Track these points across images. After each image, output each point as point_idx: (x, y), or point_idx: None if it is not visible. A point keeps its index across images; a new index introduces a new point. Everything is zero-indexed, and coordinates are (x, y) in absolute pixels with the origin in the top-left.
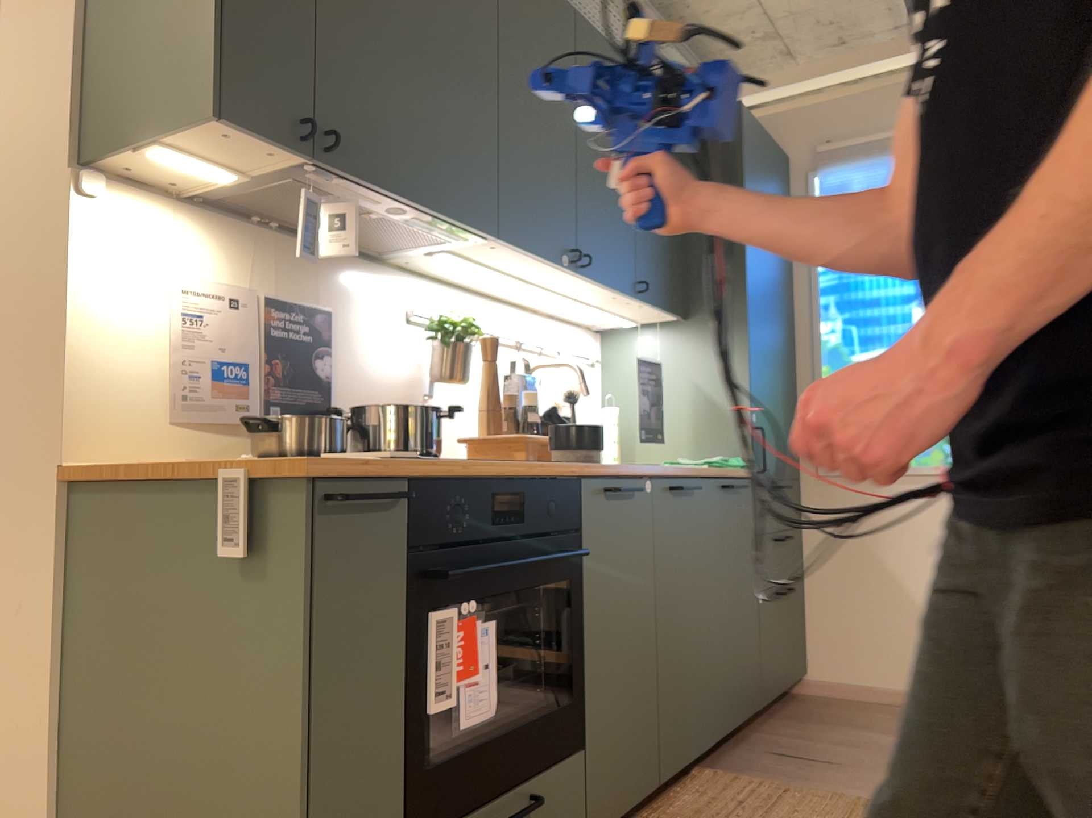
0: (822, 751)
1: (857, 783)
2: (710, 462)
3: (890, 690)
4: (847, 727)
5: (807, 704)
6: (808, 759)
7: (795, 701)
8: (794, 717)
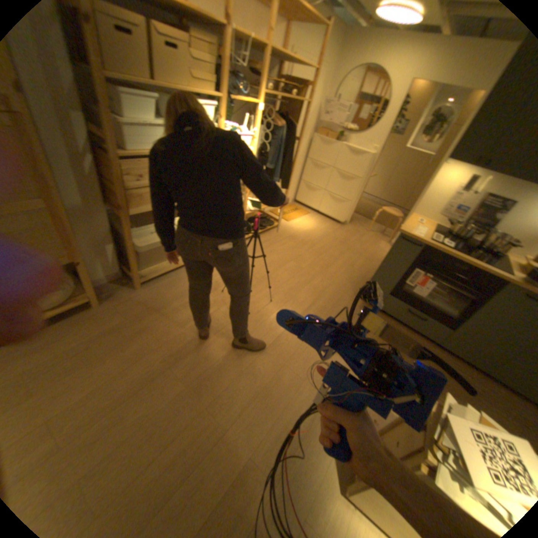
0: None
1: None
2: None
3: None
4: None
5: None
6: None
7: None
8: None
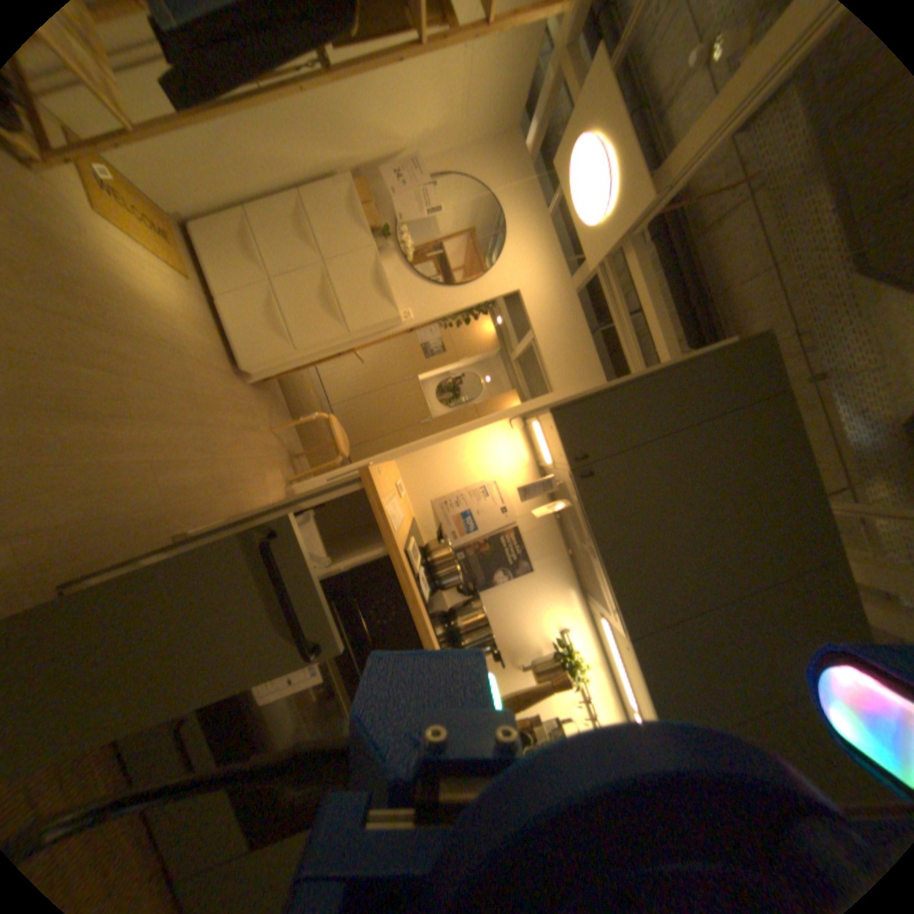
0: None
1: None
2: None
3: None
4: None
5: None
6: None
7: None
8: None
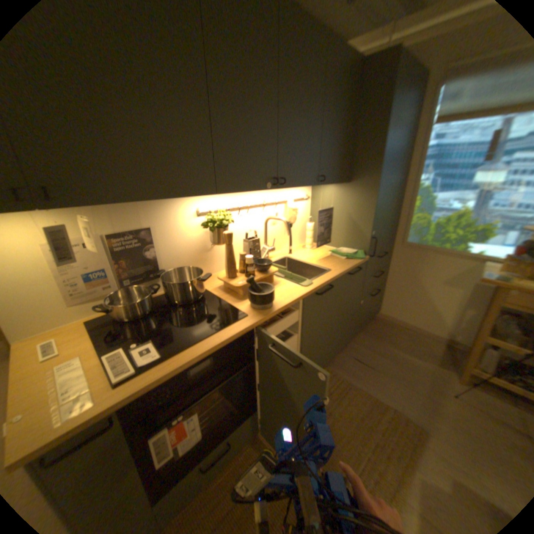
0: (373, 359)
1: (380, 386)
2: (346, 255)
3: (410, 325)
4: (387, 343)
5: (376, 324)
6: (366, 364)
7: (372, 322)
8: (369, 333)
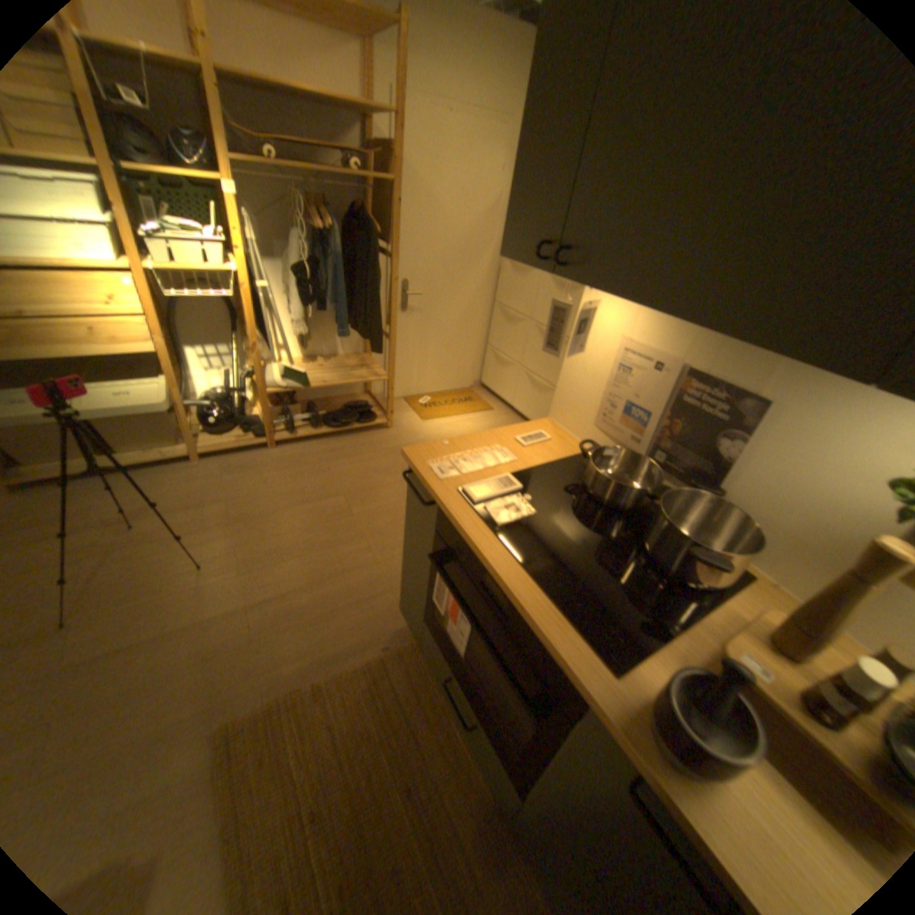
0: None
1: None
2: None
3: None
4: None
5: None
6: None
7: None
8: None
